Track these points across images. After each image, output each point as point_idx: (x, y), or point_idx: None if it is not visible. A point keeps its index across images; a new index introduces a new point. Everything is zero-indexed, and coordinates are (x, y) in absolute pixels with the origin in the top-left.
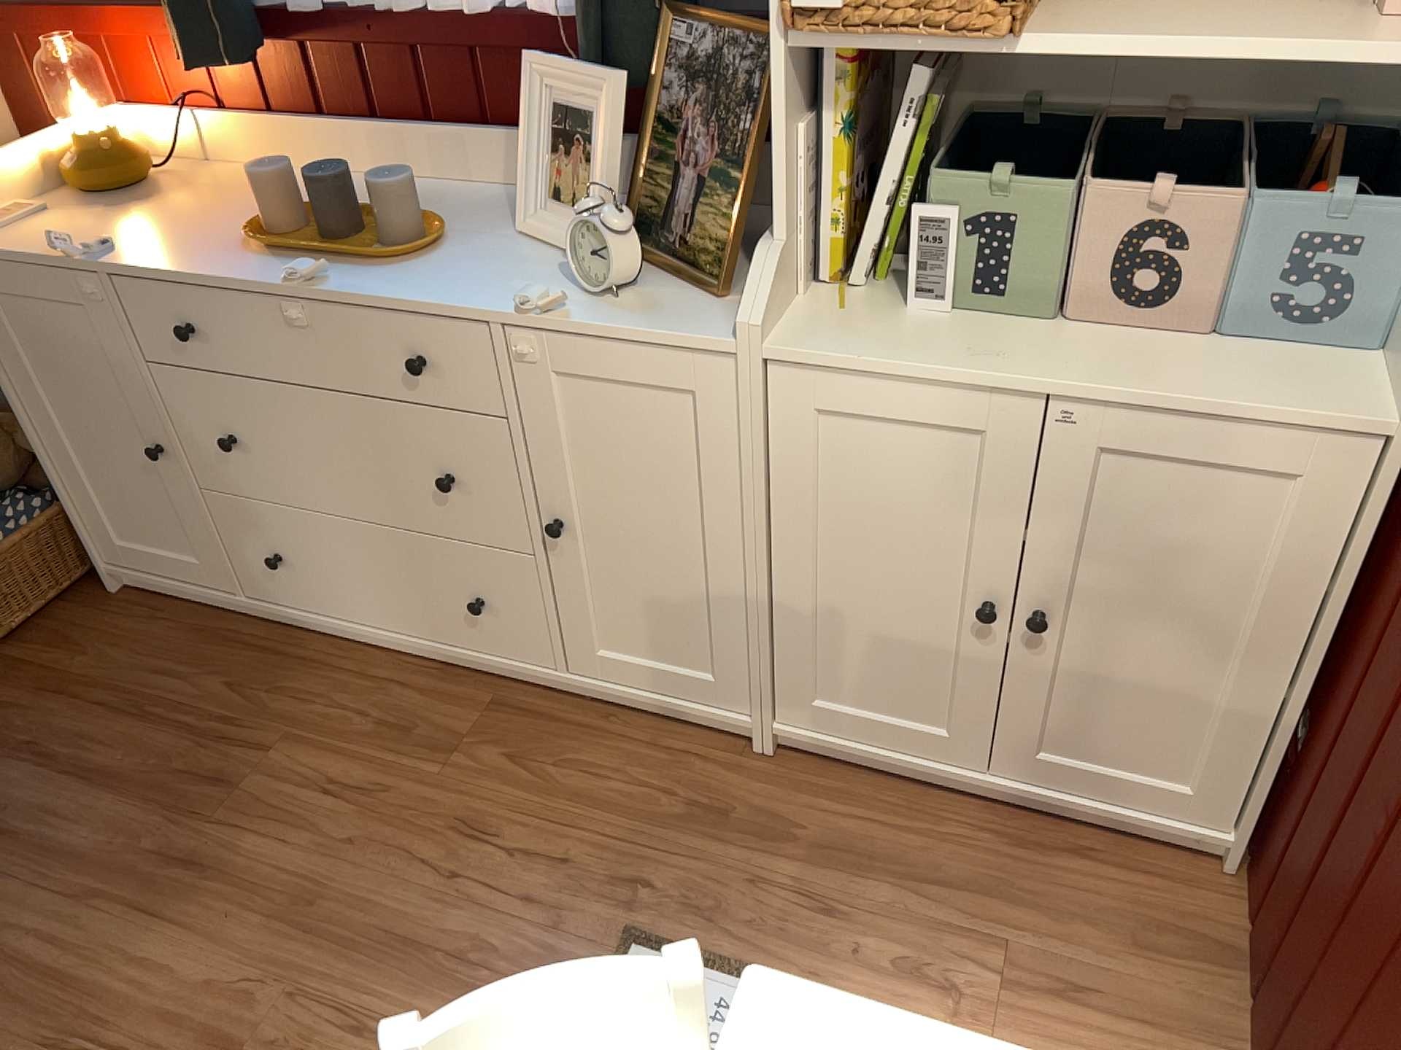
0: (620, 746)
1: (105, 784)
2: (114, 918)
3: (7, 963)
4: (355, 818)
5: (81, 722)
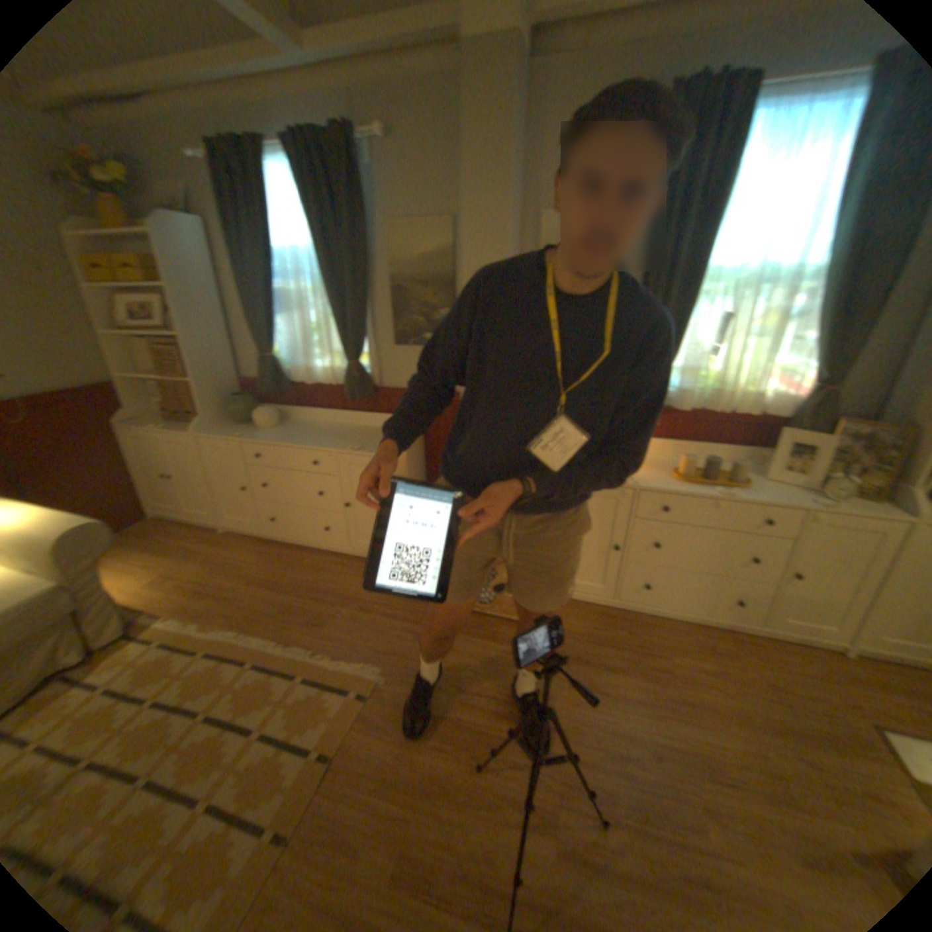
0: (794, 657)
1: (620, 675)
2: (679, 729)
3: (656, 748)
4: (729, 687)
5: (585, 650)
